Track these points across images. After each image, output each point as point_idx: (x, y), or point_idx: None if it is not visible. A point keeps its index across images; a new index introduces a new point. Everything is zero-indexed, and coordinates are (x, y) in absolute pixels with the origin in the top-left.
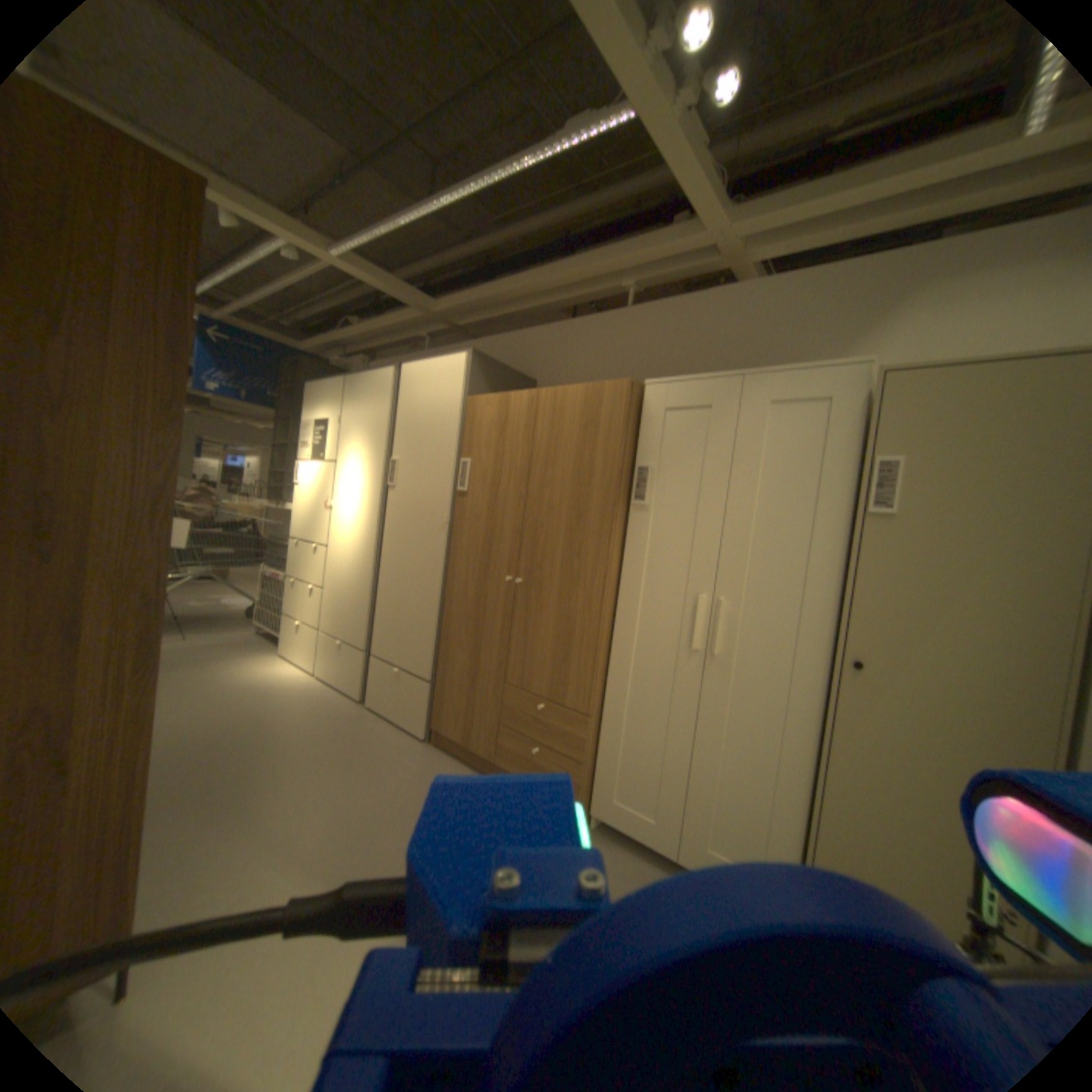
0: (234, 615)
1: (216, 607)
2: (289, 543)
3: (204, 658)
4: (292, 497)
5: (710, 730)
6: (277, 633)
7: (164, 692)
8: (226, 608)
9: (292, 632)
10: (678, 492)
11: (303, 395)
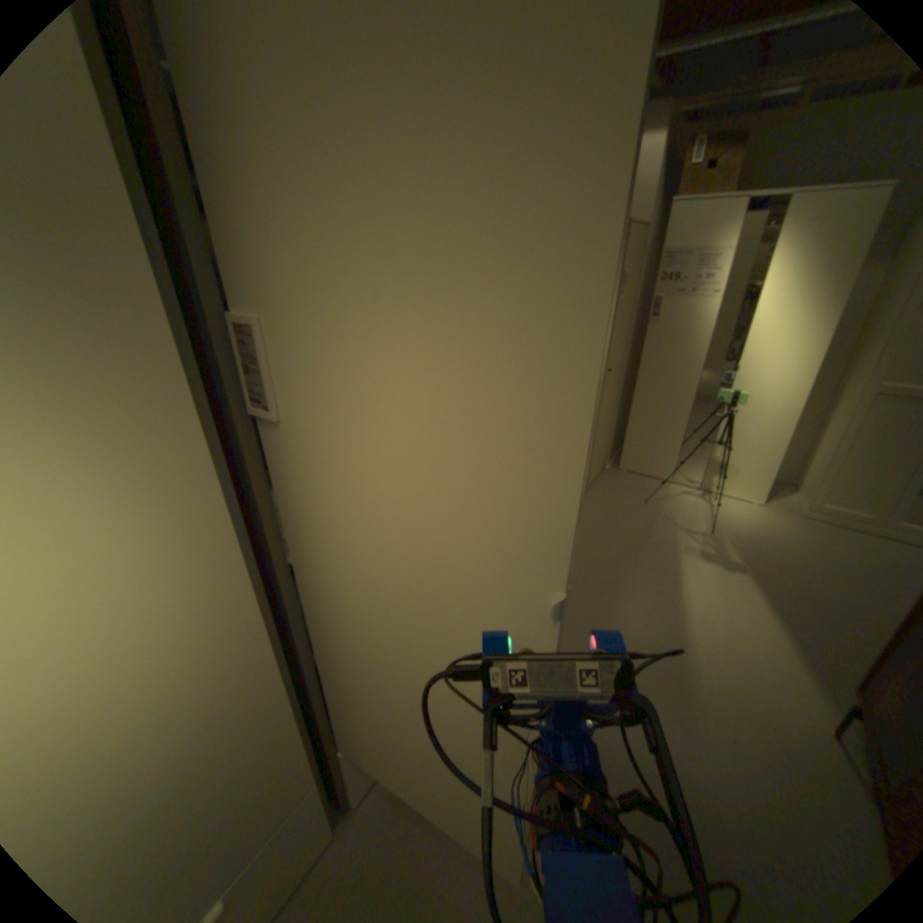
0: None
1: None
2: None
3: None
4: None
5: None
6: None
7: None
8: None
9: None
10: None
11: None
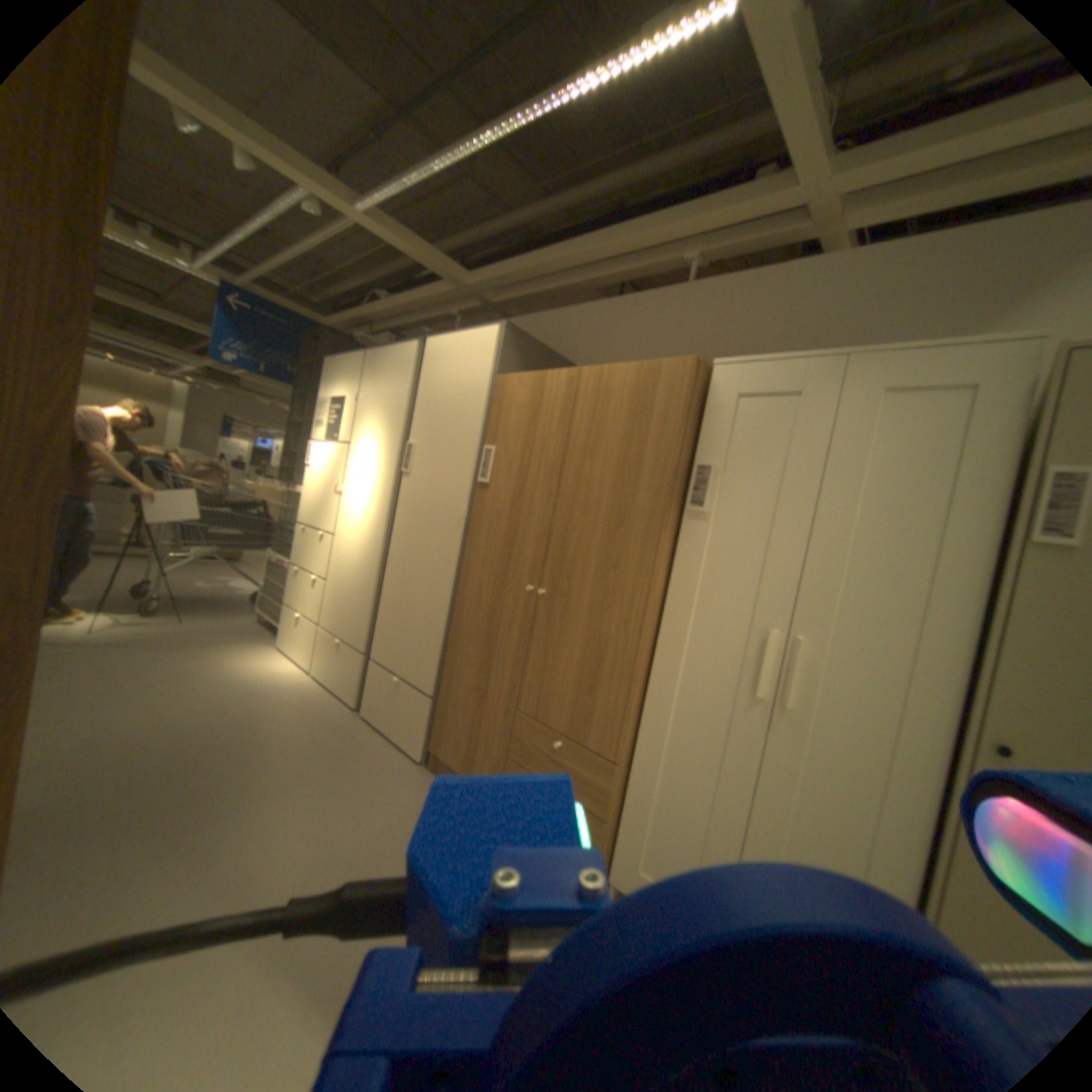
0: (241, 601)
1: (224, 590)
2: (298, 530)
3: (199, 646)
4: (305, 481)
5: (776, 806)
6: (279, 625)
7: (147, 683)
8: (235, 592)
9: (293, 626)
10: (751, 499)
11: (325, 372)
